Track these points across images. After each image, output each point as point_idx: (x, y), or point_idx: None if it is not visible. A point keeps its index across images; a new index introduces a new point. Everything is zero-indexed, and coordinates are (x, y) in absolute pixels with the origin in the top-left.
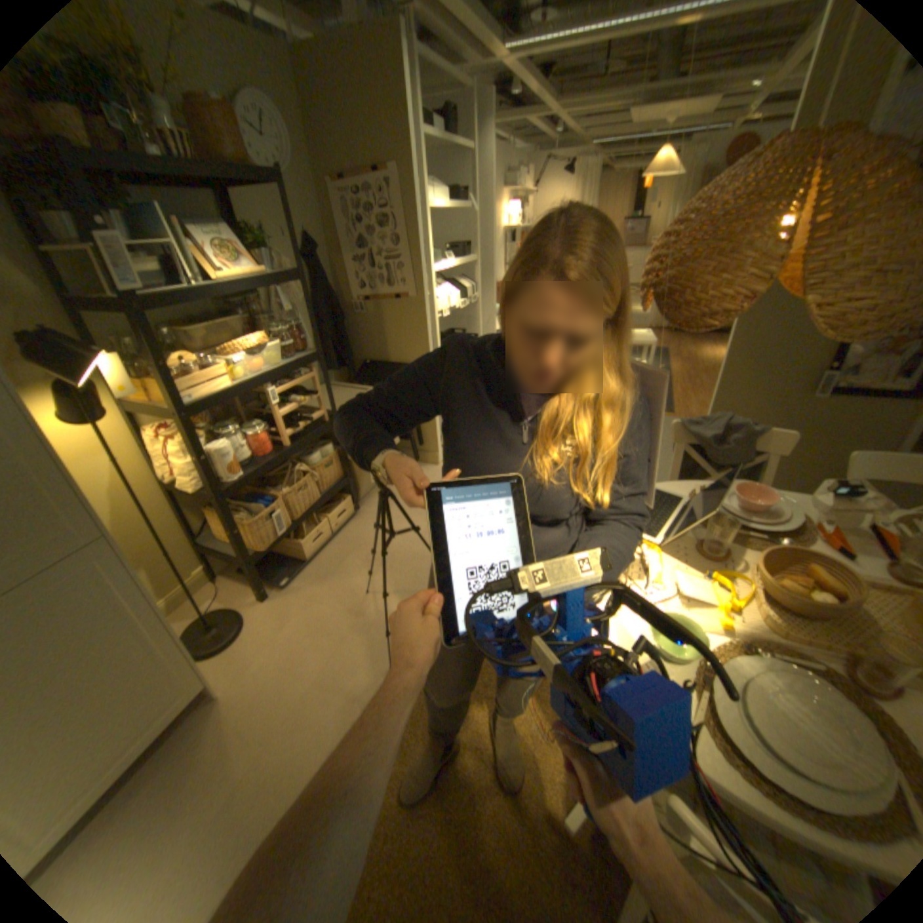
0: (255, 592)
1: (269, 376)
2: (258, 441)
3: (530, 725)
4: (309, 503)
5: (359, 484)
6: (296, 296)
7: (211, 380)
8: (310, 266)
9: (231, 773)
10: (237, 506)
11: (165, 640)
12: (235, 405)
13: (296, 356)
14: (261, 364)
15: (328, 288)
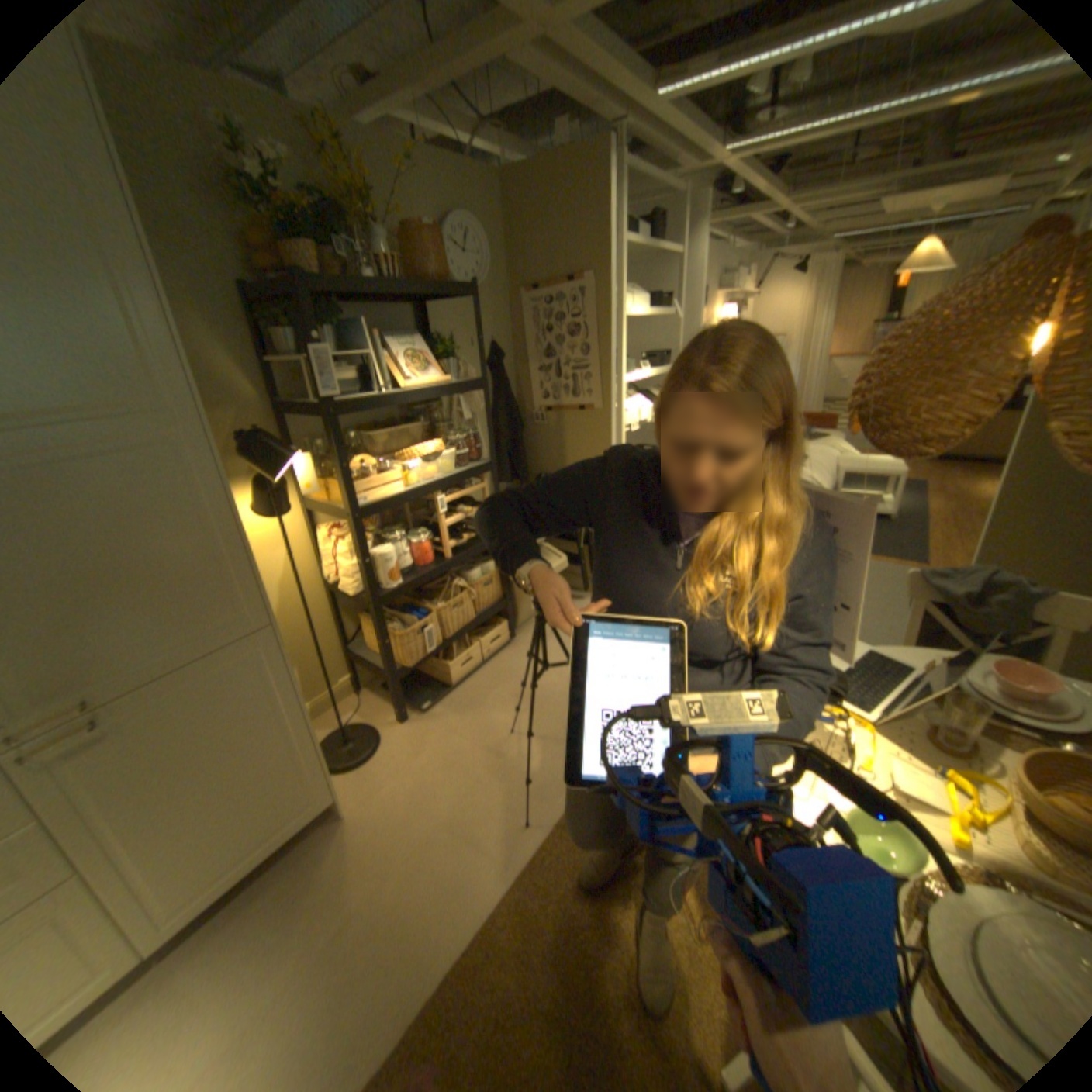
0: (396, 711)
1: (441, 484)
2: (421, 550)
3: (689, 935)
4: (463, 622)
5: (518, 609)
6: (477, 405)
7: (386, 484)
8: (495, 375)
9: (346, 904)
10: (391, 615)
11: (307, 742)
12: (404, 511)
13: (469, 466)
14: (434, 472)
15: (510, 398)
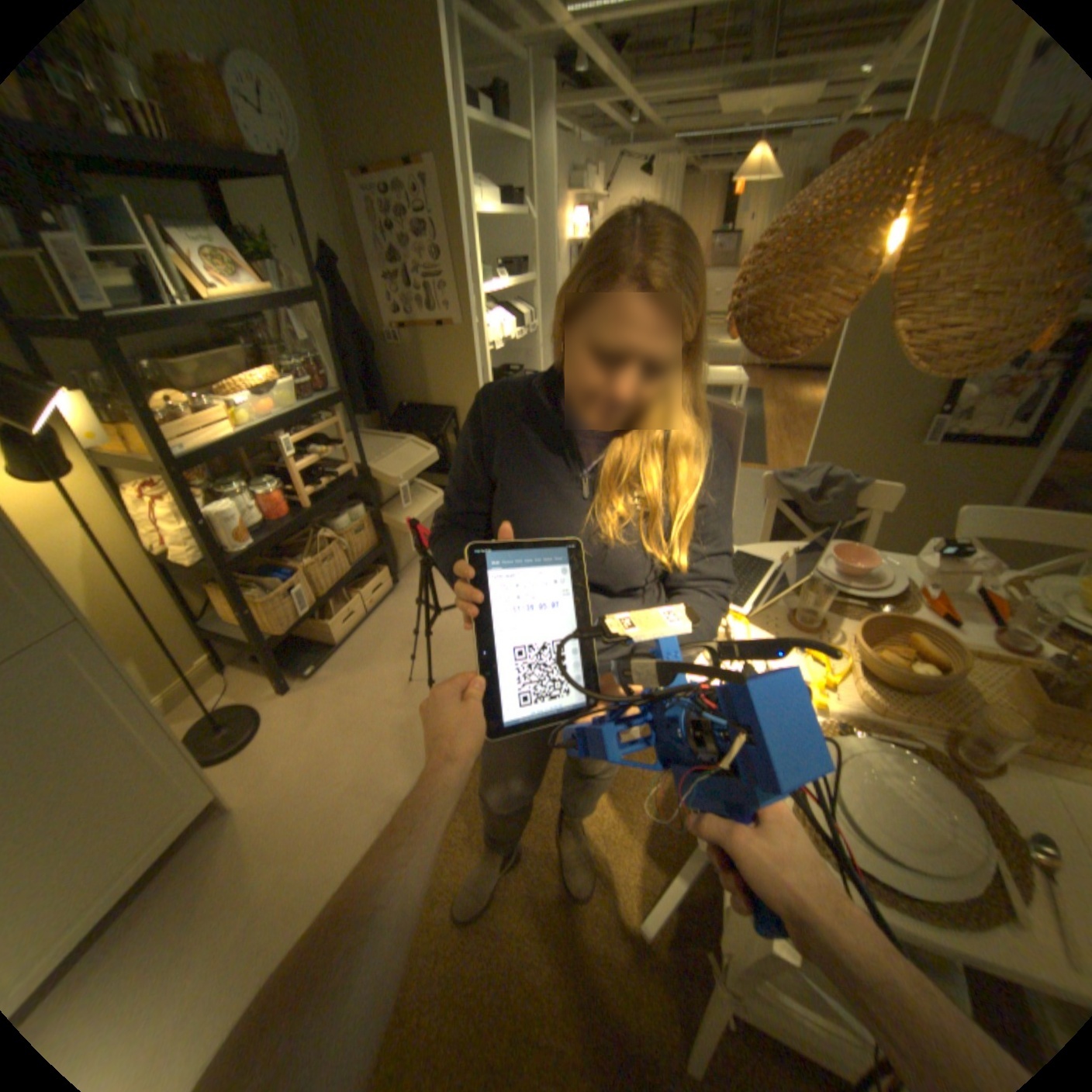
0: (273, 684)
1: (281, 421)
2: (271, 502)
3: (601, 825)
4: (336, 576)
5: (397, 553)
6: (312, 322)
7: (207, 426)
8: (329, 285)
9: (251, 895)
10: (247, 581)
11: (163, 743)
12: (240, 457)
13: (314, 397)
14: (270, 406)
15: (352, 313)
